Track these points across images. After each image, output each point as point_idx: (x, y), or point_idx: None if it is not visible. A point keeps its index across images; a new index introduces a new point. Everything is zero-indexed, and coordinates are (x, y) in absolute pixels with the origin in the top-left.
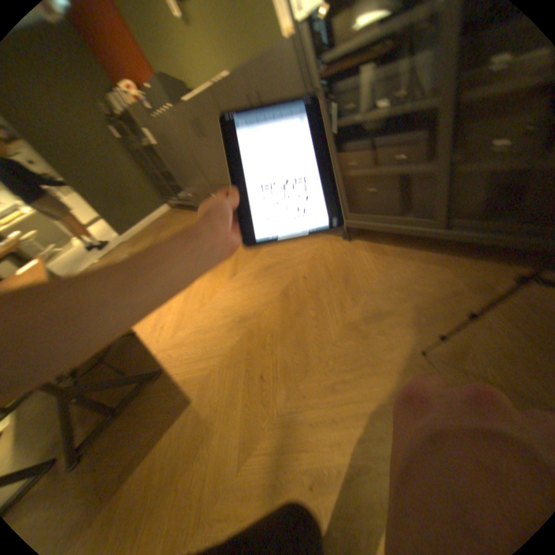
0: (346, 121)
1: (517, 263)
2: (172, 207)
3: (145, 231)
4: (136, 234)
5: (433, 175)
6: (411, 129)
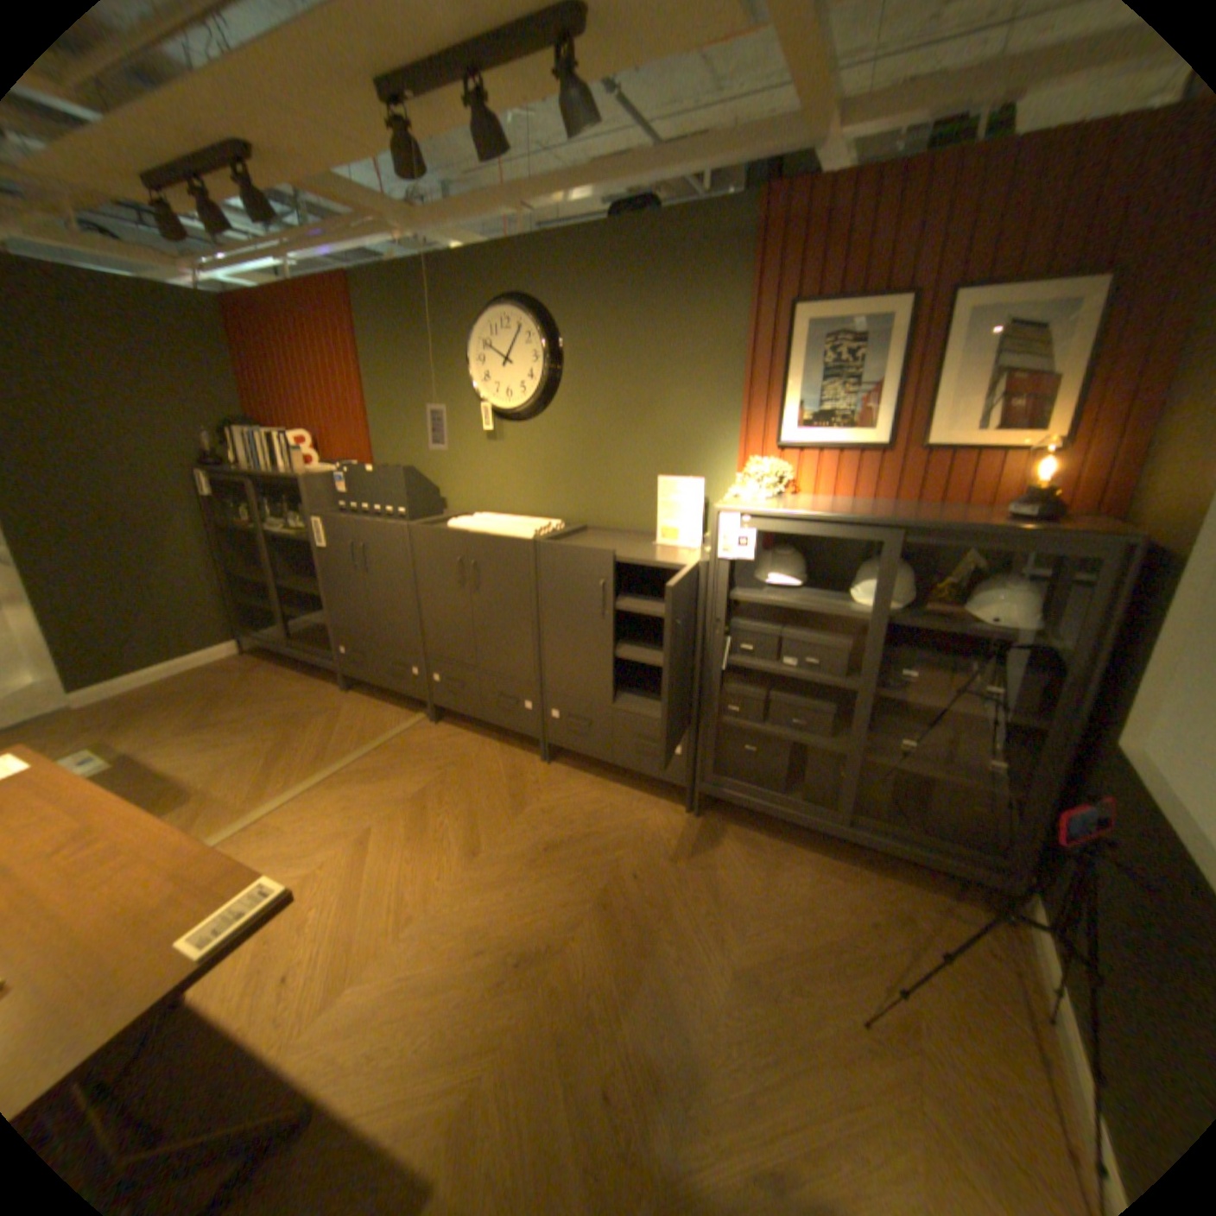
0: (741, 664)
1: (923, 887)
2: (249, 652)
3: (160, 696)
4: (125, 697)
5: (834, 756)
6: (813, 697)
